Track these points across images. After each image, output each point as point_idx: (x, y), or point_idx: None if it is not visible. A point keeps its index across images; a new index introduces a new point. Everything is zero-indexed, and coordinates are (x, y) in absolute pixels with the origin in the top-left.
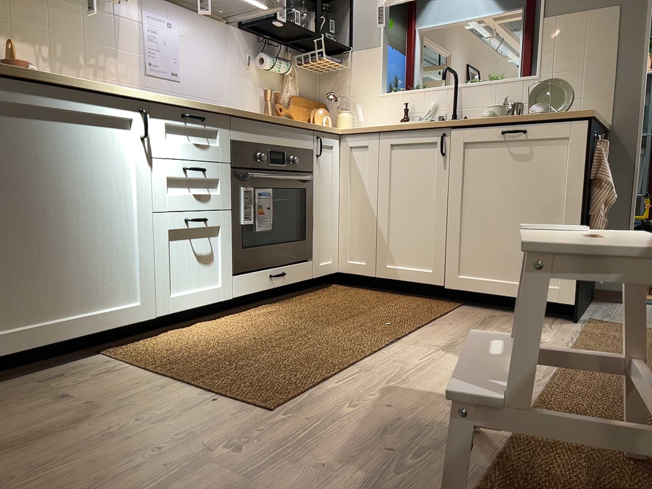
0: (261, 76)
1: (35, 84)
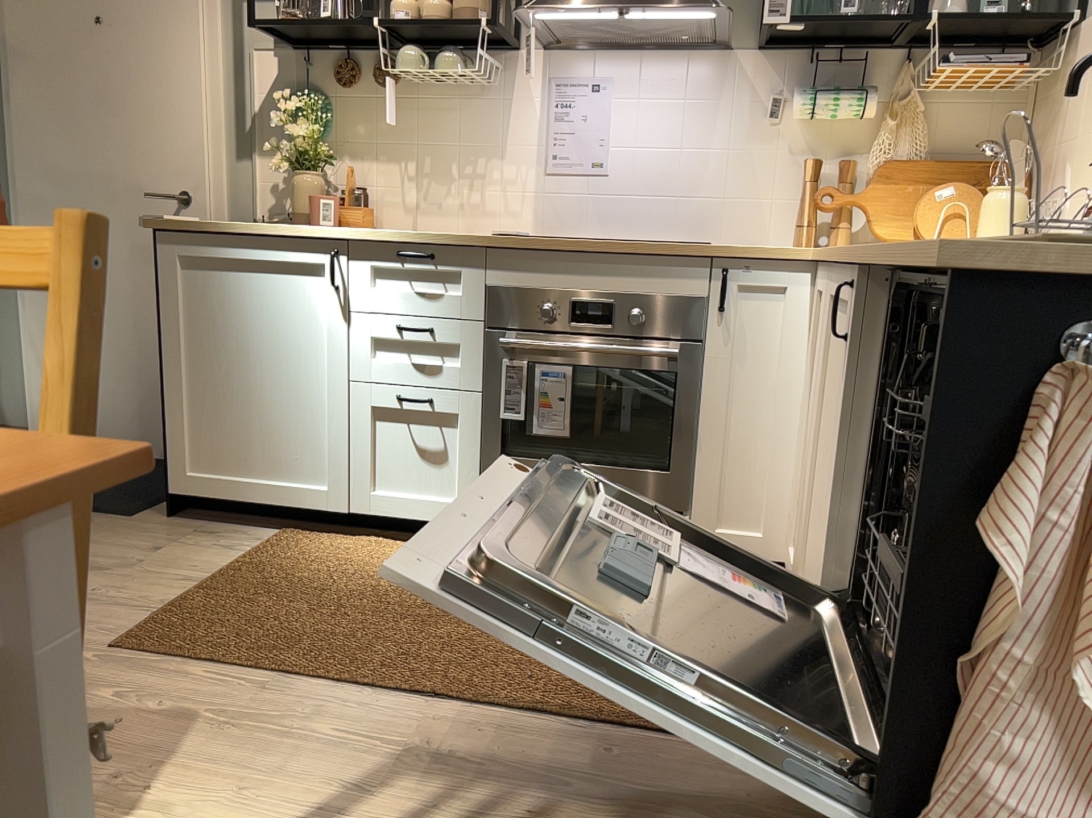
0: (810, 131)
1: (217, 235)
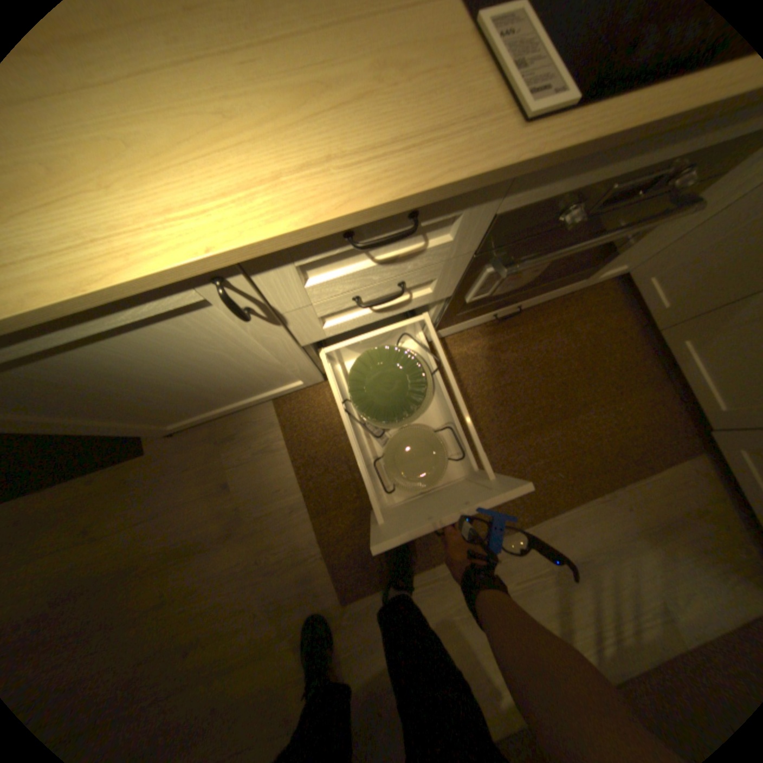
0: None
1: None
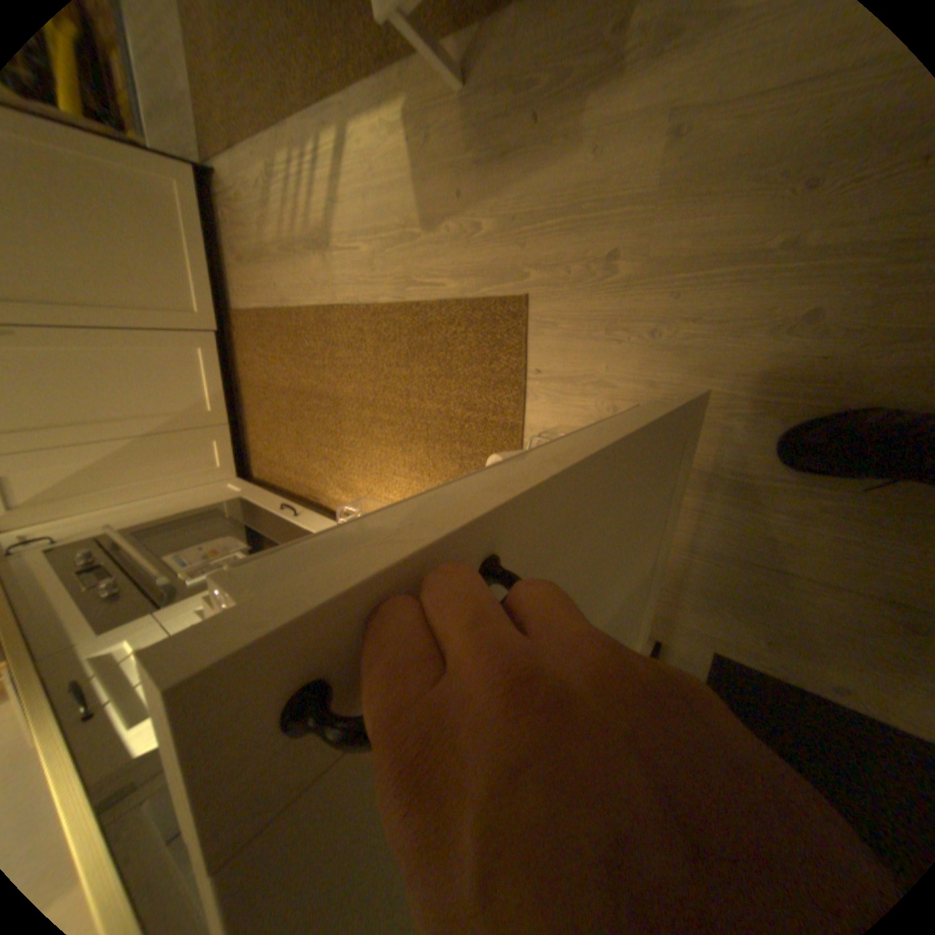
0: None
1: None
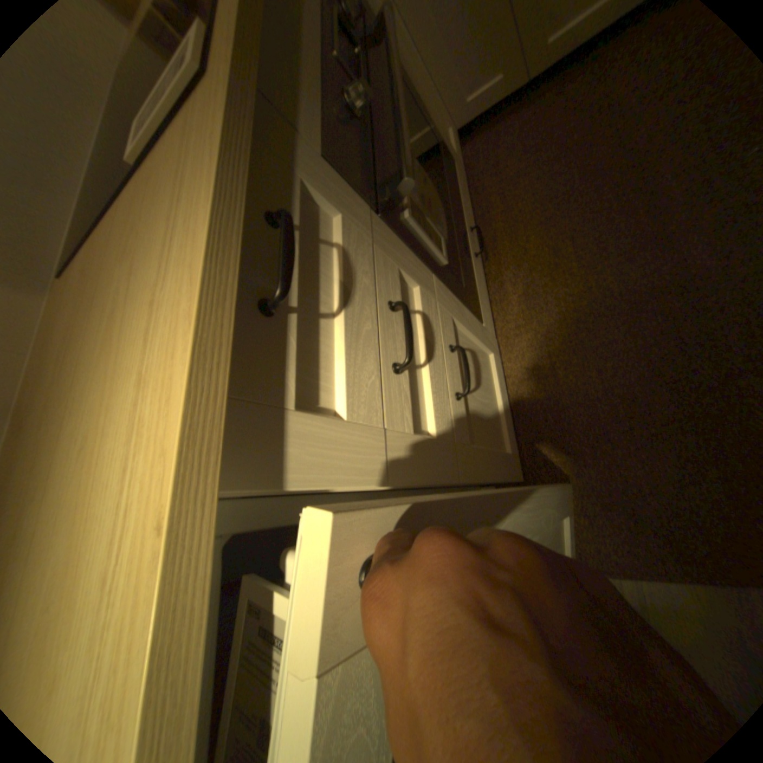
0: None
1: None
